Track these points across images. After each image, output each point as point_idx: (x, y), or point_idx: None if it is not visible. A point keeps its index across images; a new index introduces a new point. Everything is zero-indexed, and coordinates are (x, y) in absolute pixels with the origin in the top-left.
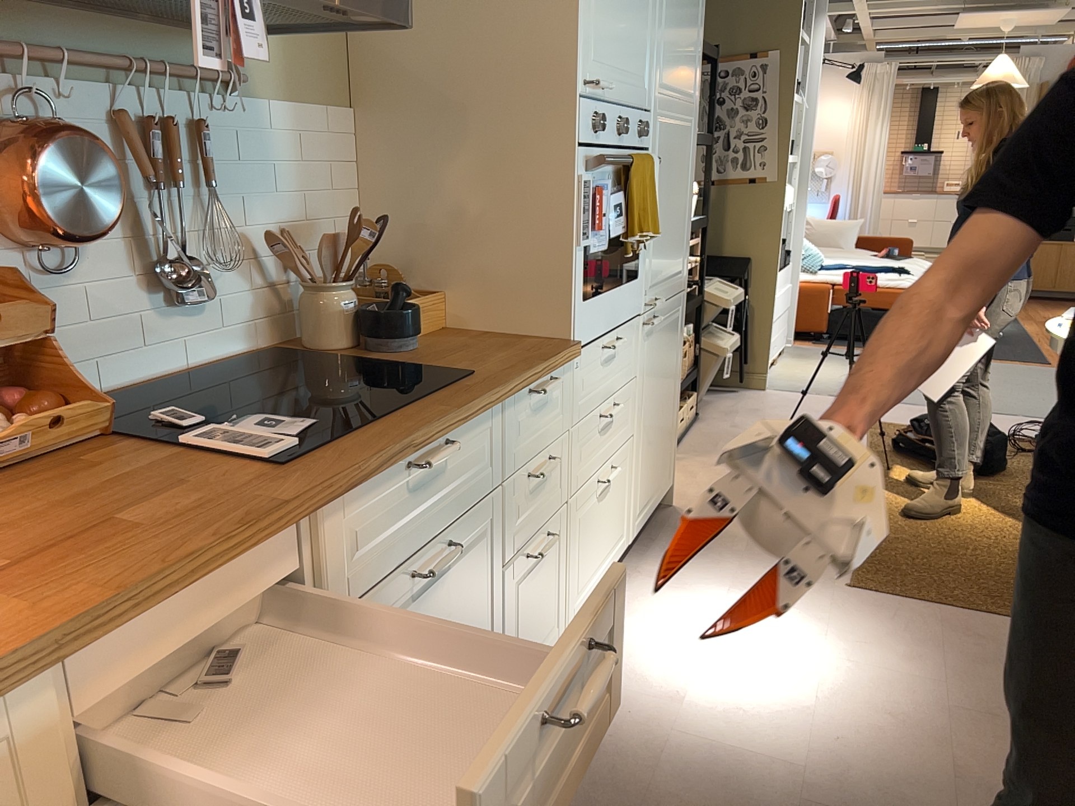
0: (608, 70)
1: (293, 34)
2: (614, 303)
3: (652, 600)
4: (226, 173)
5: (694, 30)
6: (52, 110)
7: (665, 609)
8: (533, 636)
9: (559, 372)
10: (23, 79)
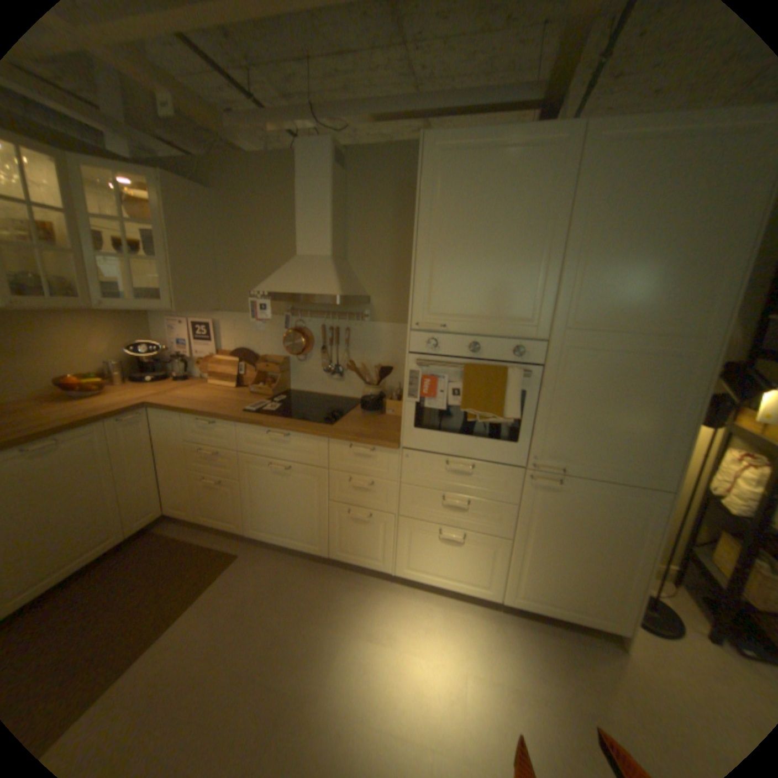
0: (452, 316)
1: (396, 300)
2: (464, 444)
3: (467, 632)
4: (356, 343)
5: (693, 273)
6: (306, 325)
7: (461, 640)
8: (356, 548)
9: (382, 450)
10: (300, 318)
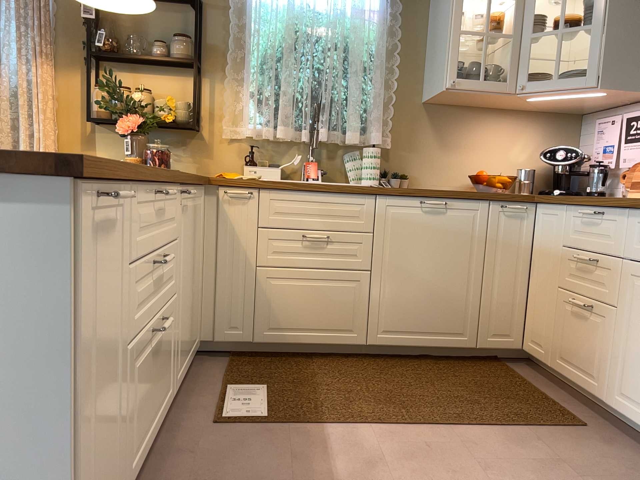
0: None
1: None
2: None
3: None
4: None
5: None
6: None
7: None
8: None
9: None
10: None
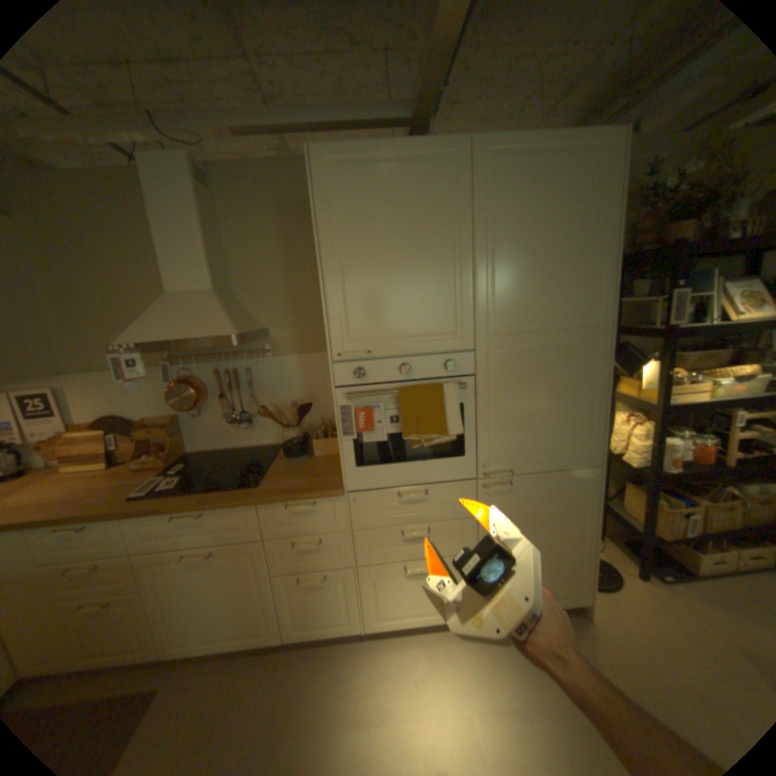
0: (376, 340)
1: (300, 328)
2: (414, 471)
3: (455, 665)
4: (263, 383)
5: (582, 271)
6: (194, 372)
7: (453, 678)
8: (315, 620)
9: (325, 501)
10: (184, 366)
